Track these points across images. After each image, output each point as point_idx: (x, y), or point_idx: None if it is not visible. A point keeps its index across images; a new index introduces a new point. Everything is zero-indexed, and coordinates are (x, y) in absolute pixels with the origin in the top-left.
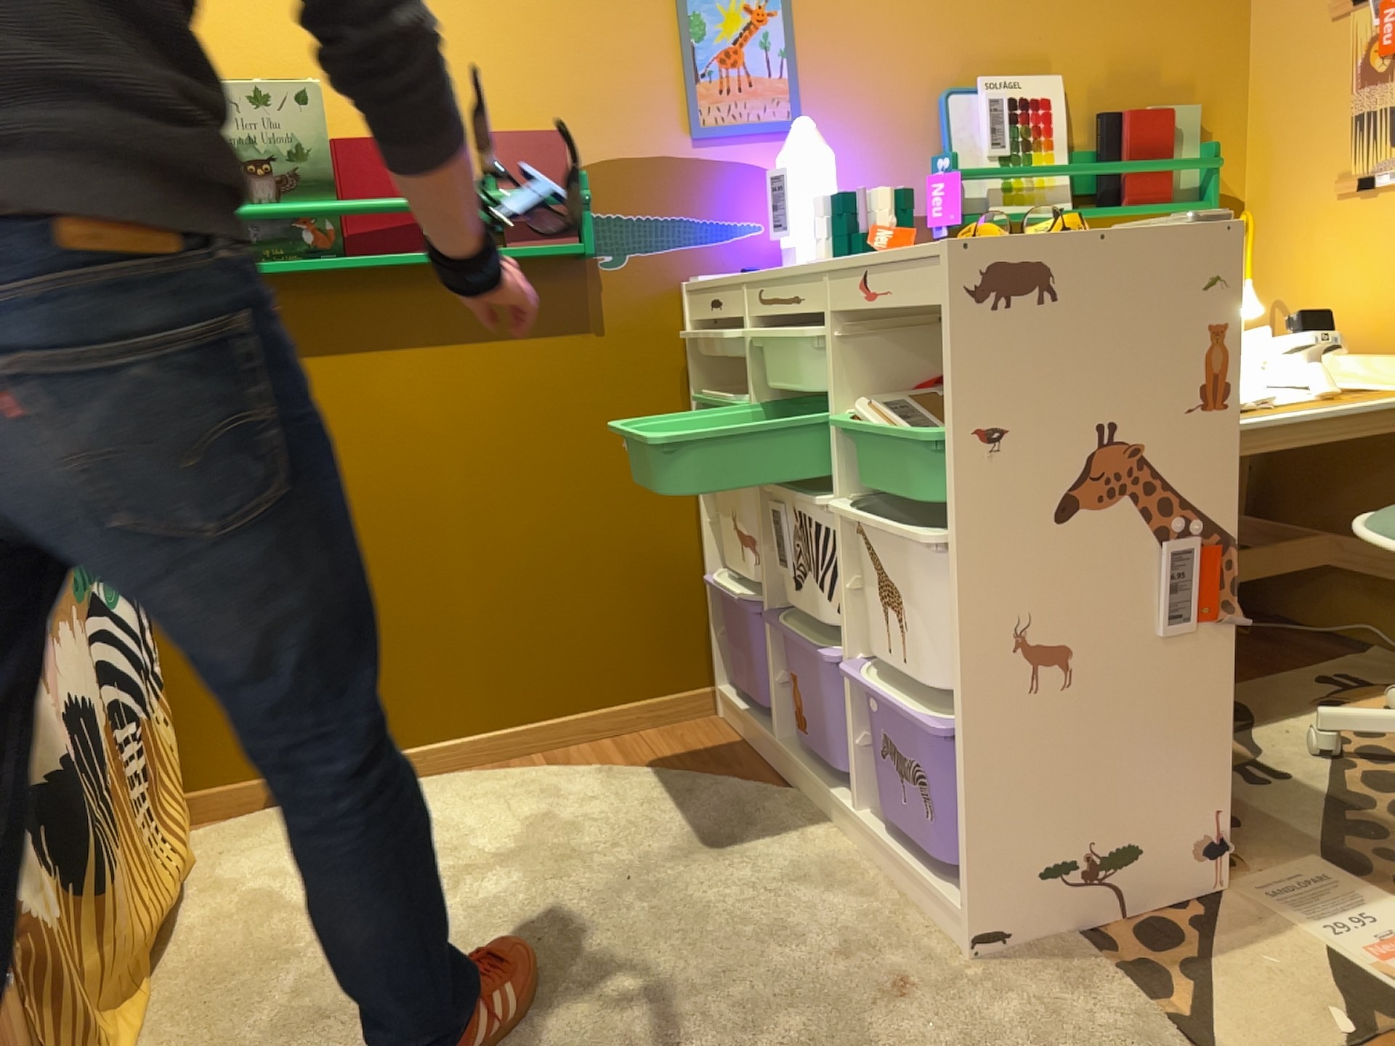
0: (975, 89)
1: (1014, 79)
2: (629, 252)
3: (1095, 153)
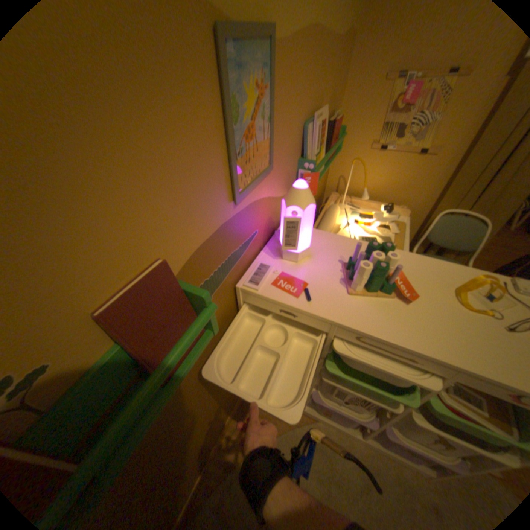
0: (315, 118)
1: (320, 108)
2: (213, 293)
3: (327, 137)
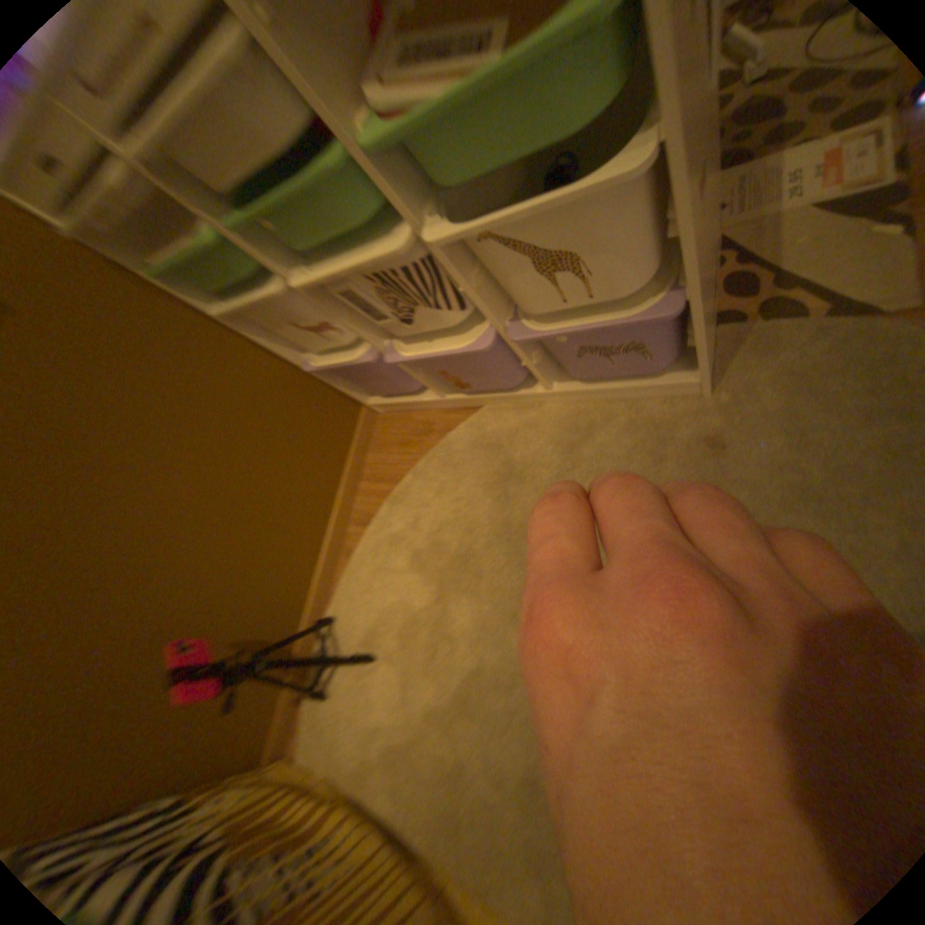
0: None
1: None
2: None
3: None
